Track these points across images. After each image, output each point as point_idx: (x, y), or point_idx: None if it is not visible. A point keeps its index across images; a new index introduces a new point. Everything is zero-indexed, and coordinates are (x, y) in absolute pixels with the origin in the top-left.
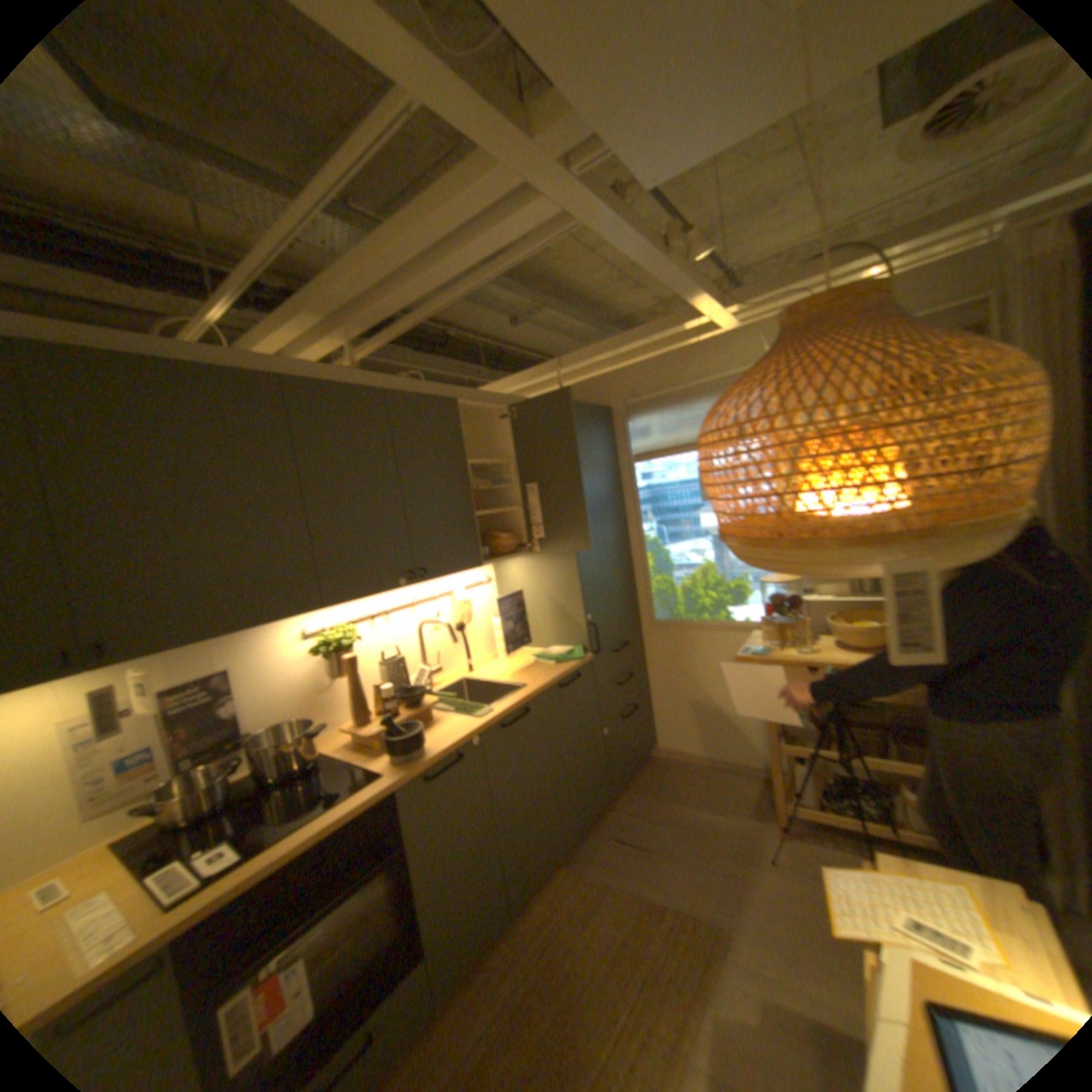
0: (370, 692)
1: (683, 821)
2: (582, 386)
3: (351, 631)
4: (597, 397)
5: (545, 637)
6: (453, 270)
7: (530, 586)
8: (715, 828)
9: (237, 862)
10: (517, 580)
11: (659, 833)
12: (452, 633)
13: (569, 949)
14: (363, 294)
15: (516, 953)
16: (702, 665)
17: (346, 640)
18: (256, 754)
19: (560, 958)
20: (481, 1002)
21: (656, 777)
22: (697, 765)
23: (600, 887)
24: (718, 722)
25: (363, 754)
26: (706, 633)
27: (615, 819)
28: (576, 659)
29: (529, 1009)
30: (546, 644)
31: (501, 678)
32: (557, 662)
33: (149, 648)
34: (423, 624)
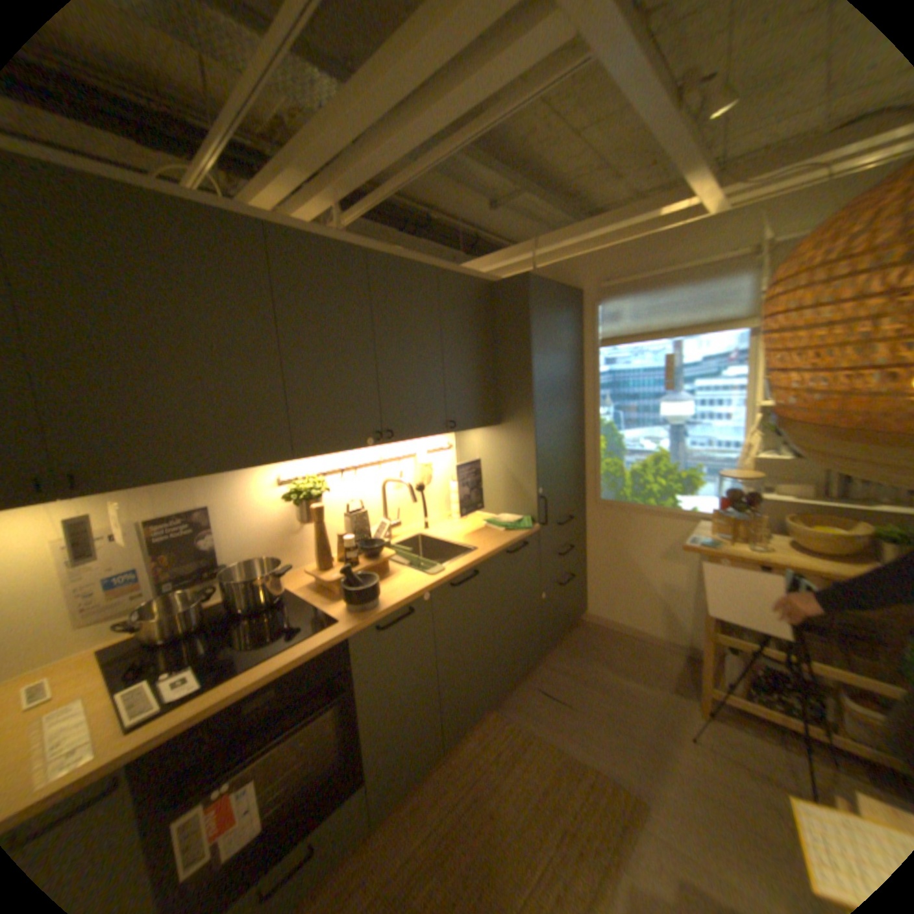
0: (335, 538)
1: (608, 685)
2: (556, 267)
3: (320, 482)
4: (570, 279)
5: (497, 504)
6: (446, 115)
7: (488, 456)
8: (638, 696)
9: (197, 689)
10: (475, 449)
11: (584, 693)
12: (412, 492)
13: (494, 789)
14: (351, 142)
15: (446, 783)
16: (641, 546)
17: (316, 489)
18: (228, 585)
19: (486, 796)
20: (412, 824)
21: (583, 639)
22: (623, 633)
23: (526, 735)
24: (649, 599)
25: (324, 595)
26: (650, 517)
27: (544, 673)
28: (525, 528)
29: (454, 839)
30: (497, 511)
31: (453, 538)
32: (506, 529)
33: (128, 480)
34: (387, 481)
